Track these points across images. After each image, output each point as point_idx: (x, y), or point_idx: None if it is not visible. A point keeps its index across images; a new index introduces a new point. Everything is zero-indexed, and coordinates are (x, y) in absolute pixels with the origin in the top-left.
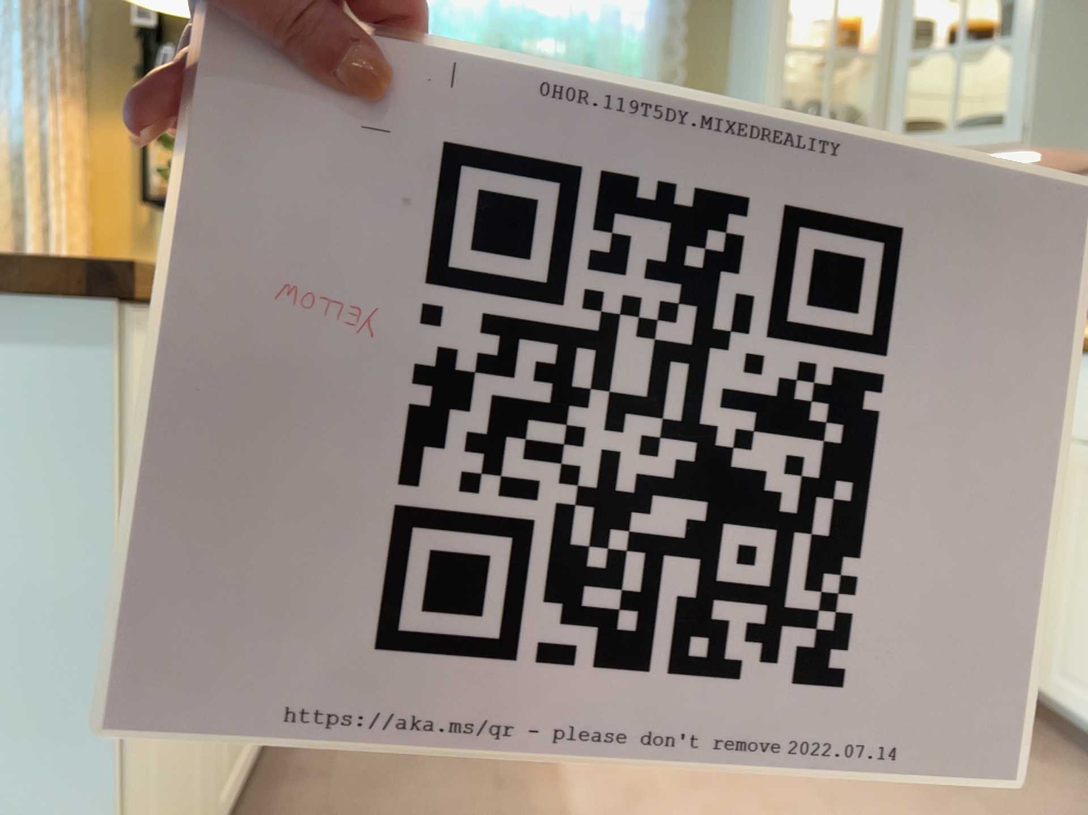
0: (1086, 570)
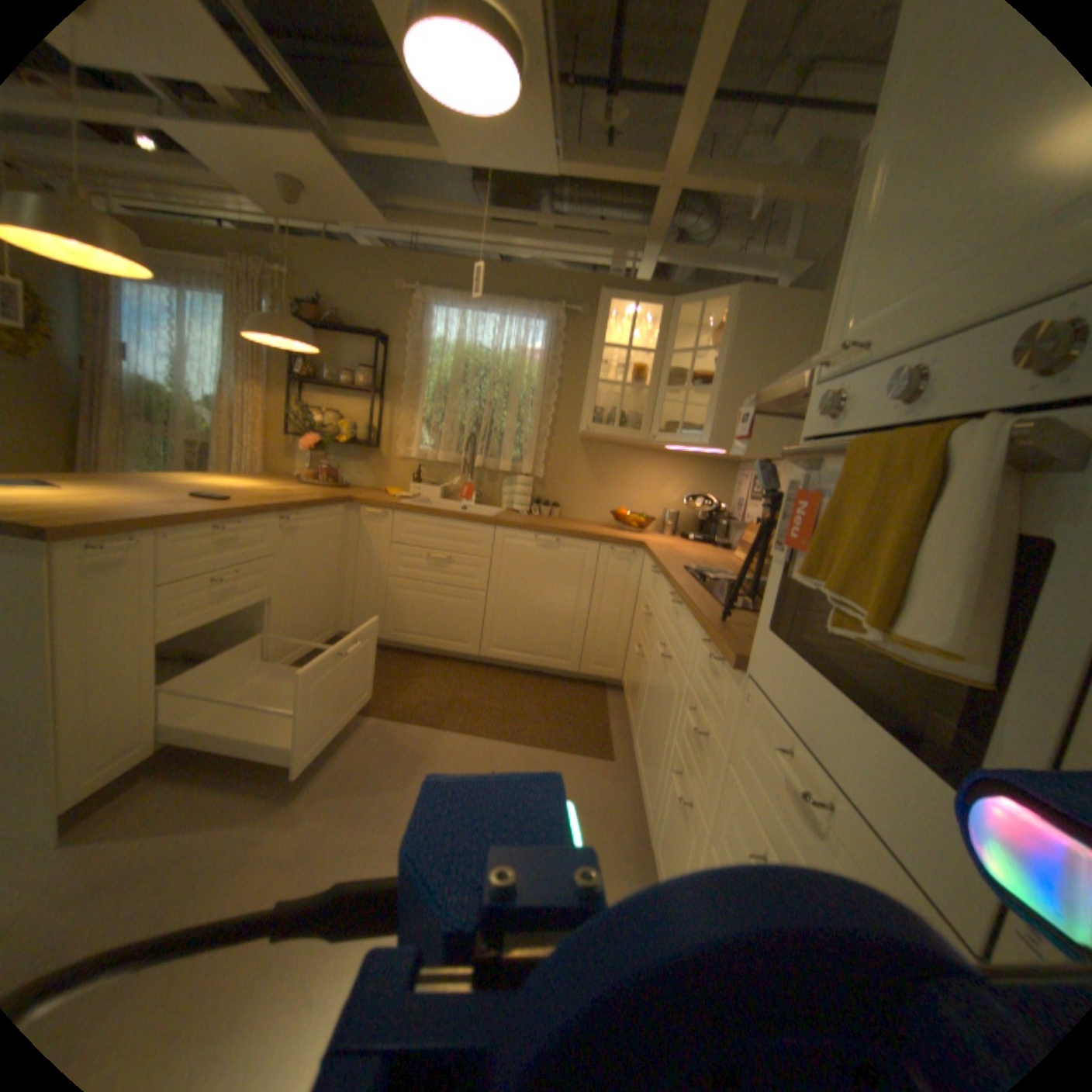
0: (648, 687)
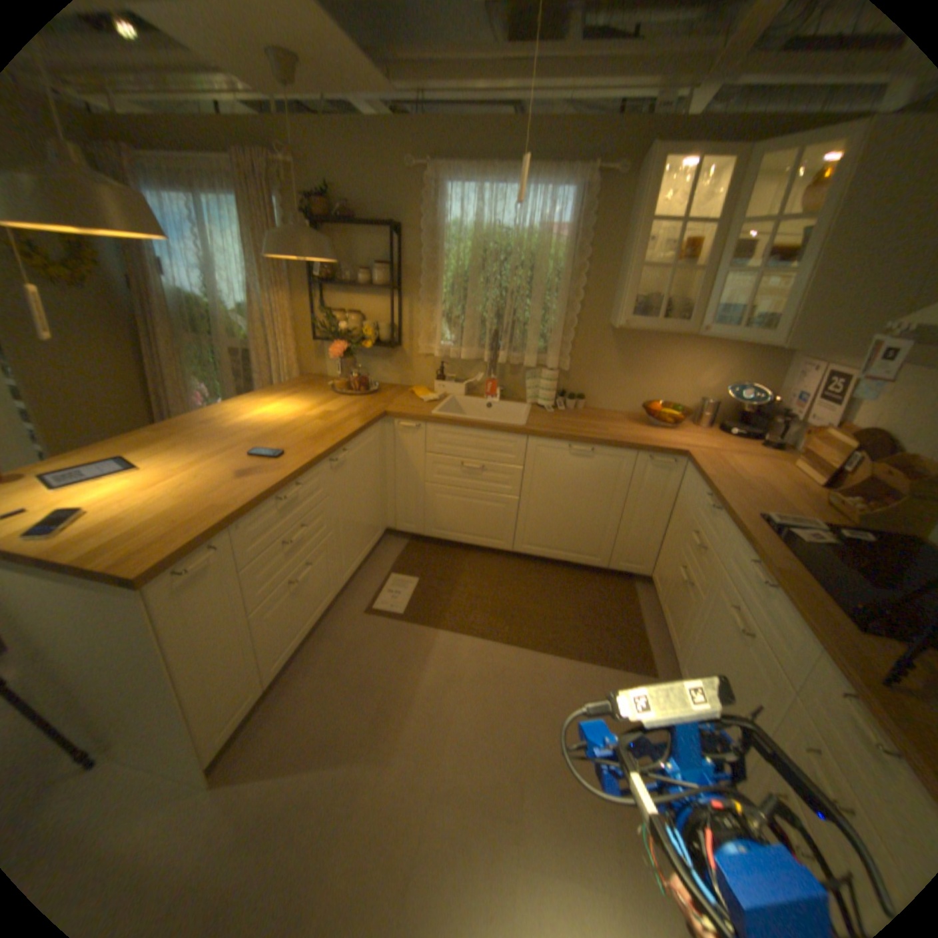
0: (707, 630)
